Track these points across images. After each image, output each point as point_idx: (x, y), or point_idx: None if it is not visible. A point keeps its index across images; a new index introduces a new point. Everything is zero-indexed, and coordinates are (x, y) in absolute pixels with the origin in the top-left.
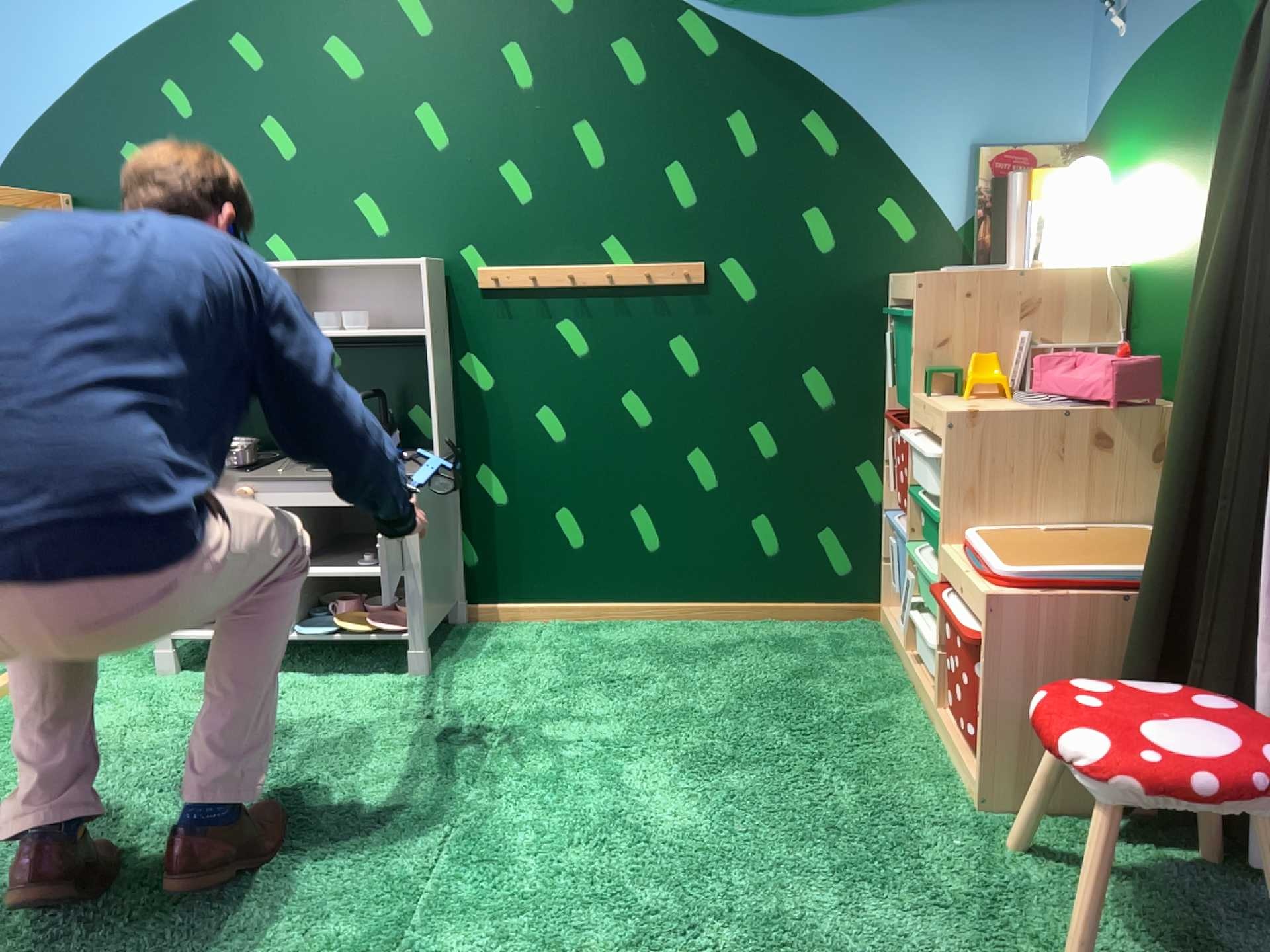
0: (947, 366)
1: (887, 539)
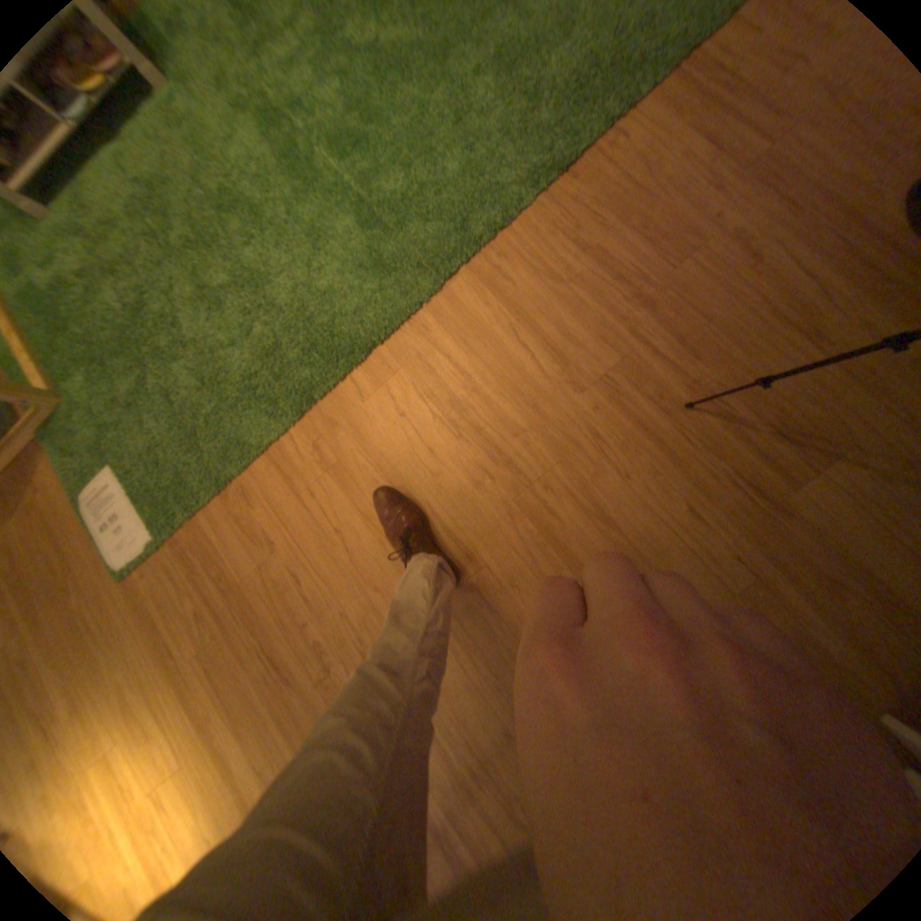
0: None
1: None
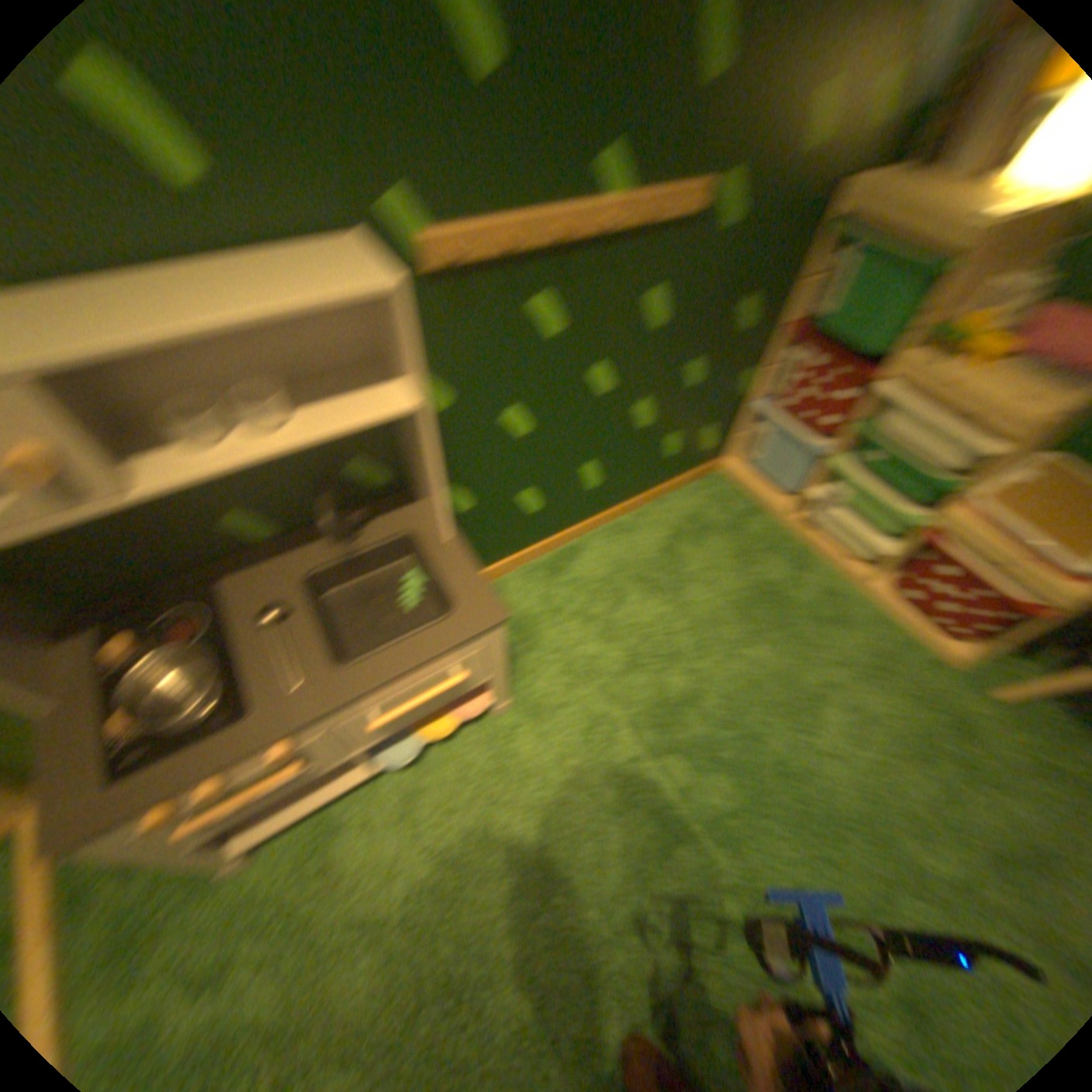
0: (949, 323)
1: (762, 428)
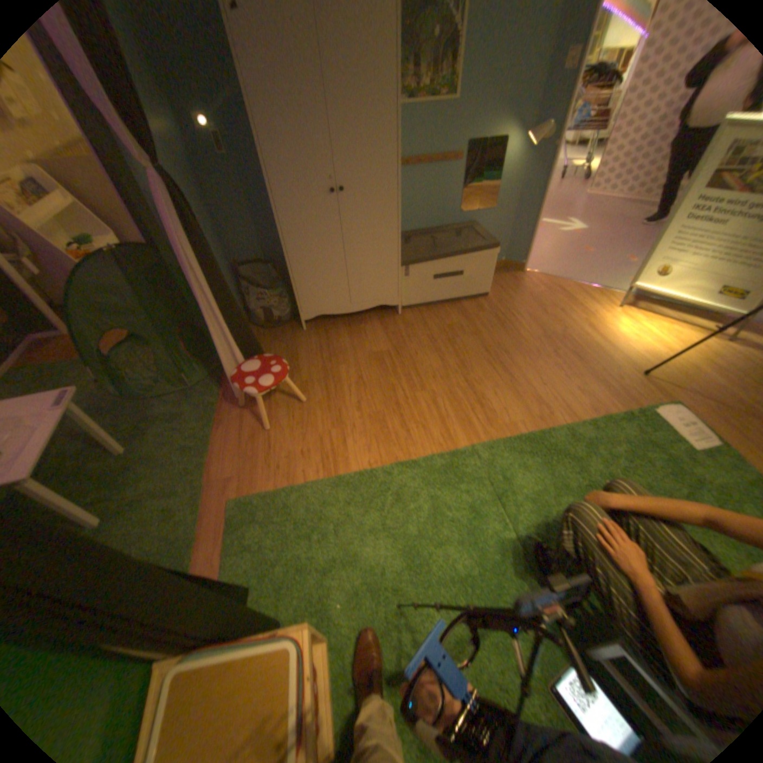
0: None
1: None
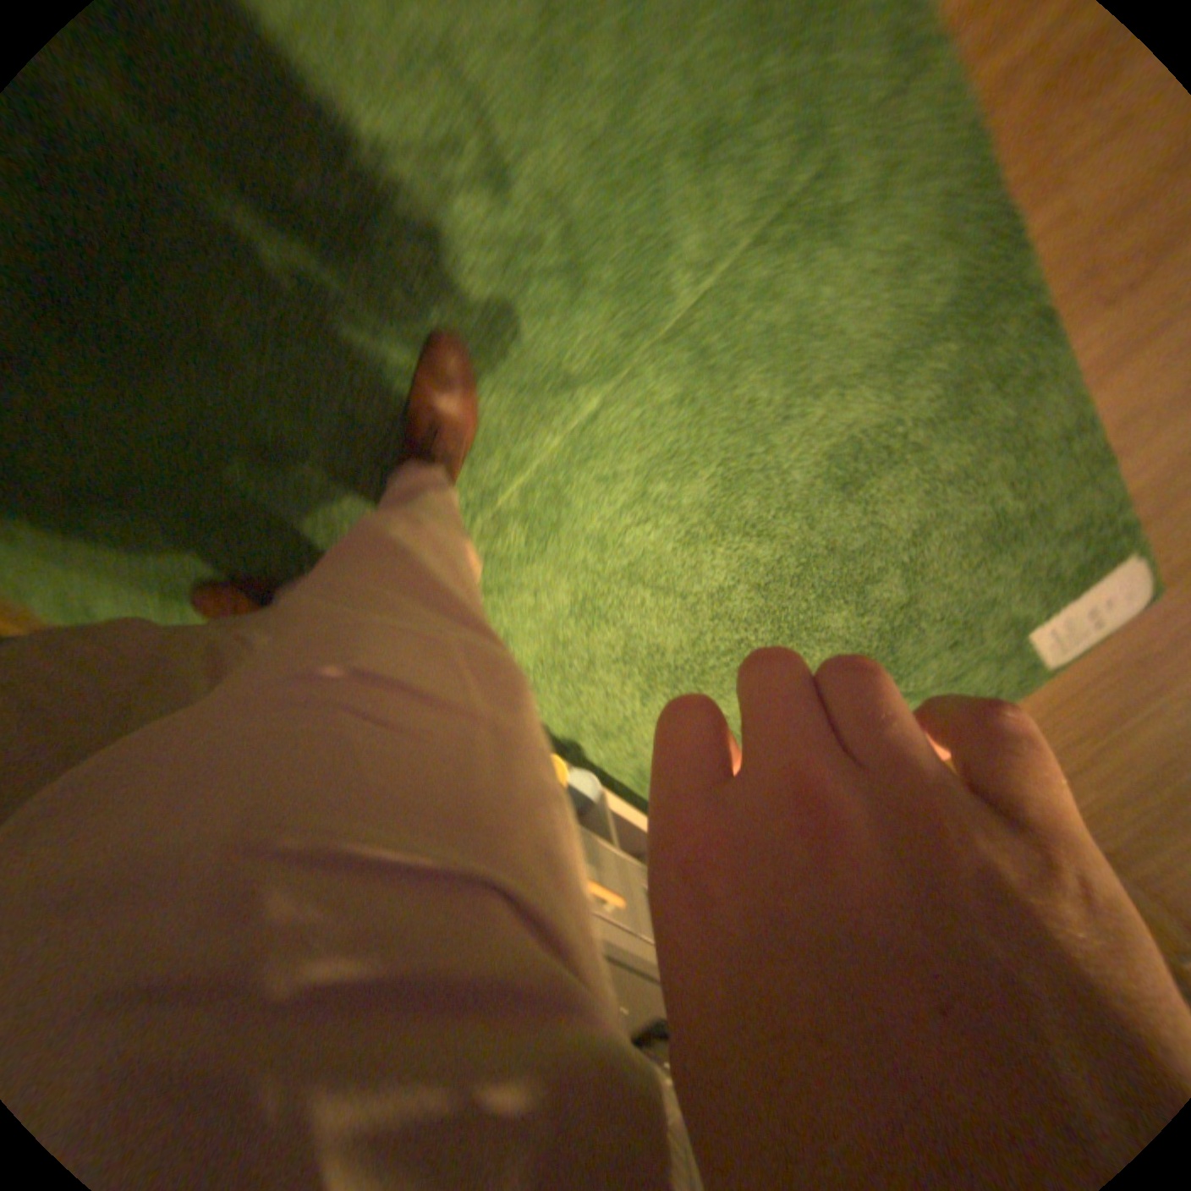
0: None
1: None
